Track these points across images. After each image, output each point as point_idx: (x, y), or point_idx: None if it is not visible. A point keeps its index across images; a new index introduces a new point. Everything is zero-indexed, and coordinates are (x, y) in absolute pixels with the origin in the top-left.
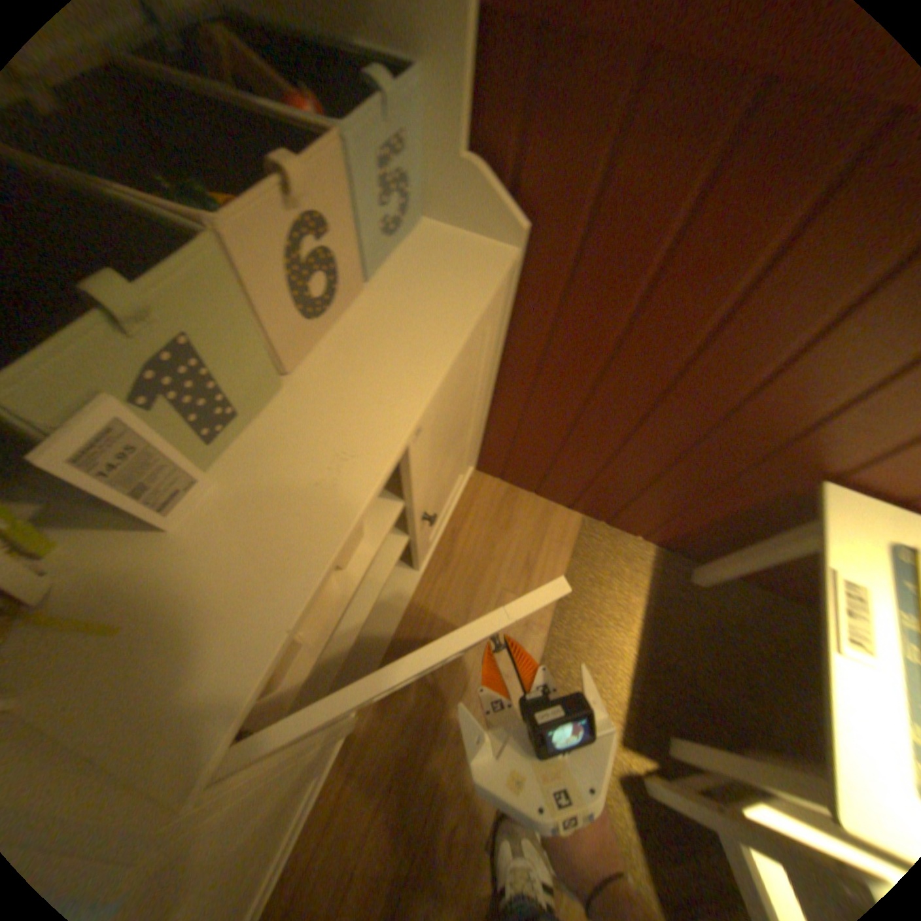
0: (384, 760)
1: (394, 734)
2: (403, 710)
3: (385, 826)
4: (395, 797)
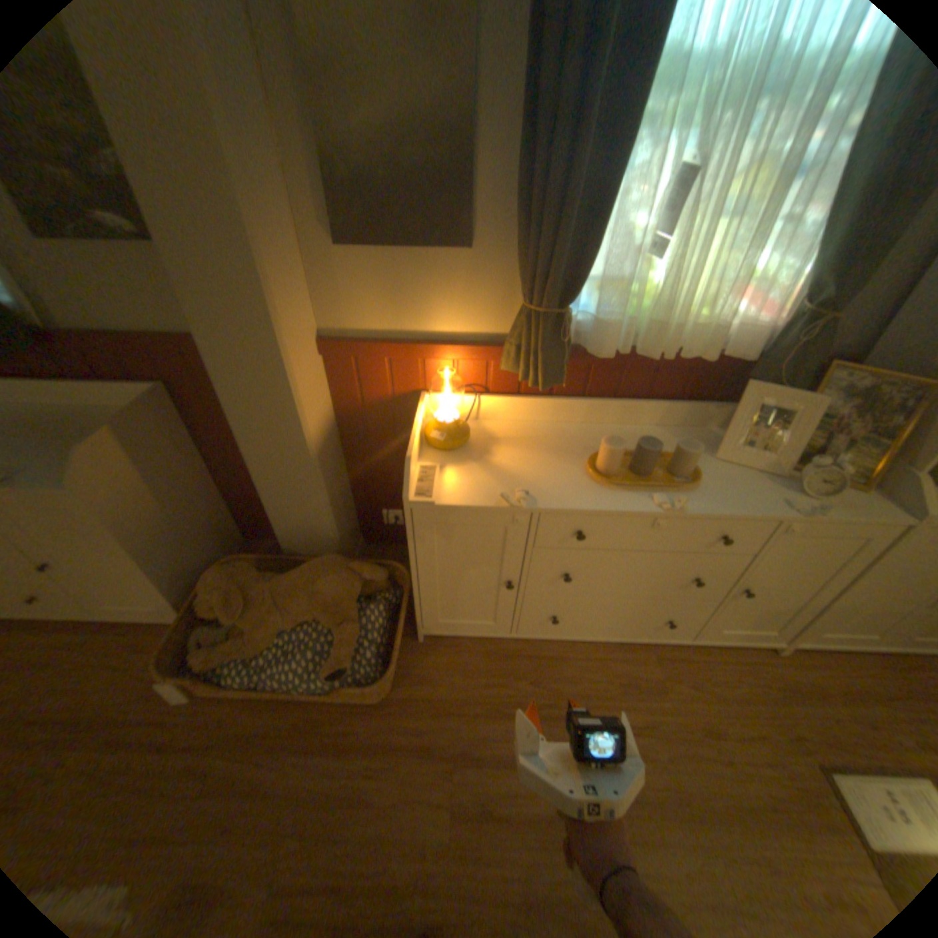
0: (787, 681)
1: (800, 681)
2: (814, 681)
3: (769, 696)
4: (782, 696)
